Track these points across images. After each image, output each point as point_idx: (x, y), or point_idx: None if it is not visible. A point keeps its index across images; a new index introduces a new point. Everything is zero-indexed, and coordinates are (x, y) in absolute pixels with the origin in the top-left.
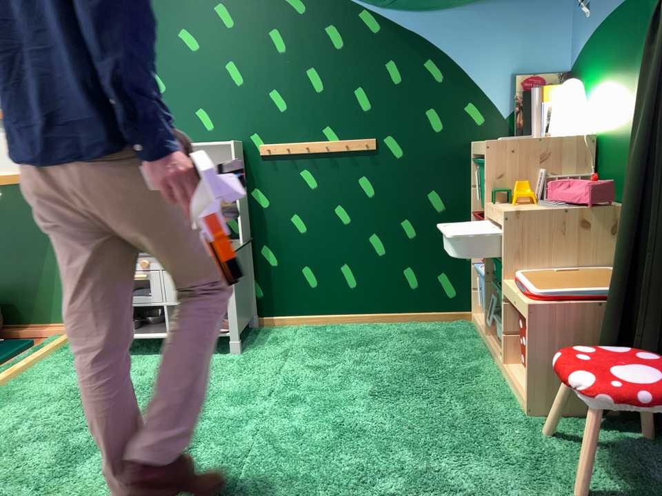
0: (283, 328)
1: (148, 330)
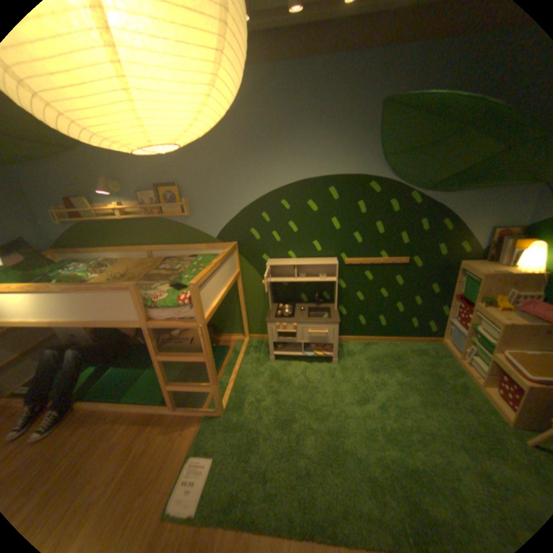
0: (346, 343)
1: (289, 349)
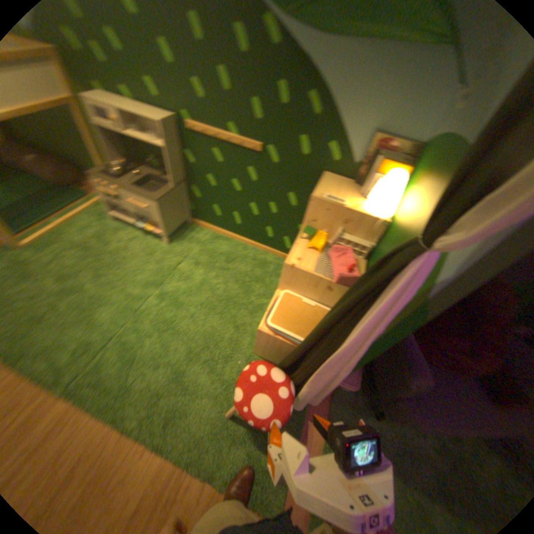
0: (201, 230)
1: (128, 215)
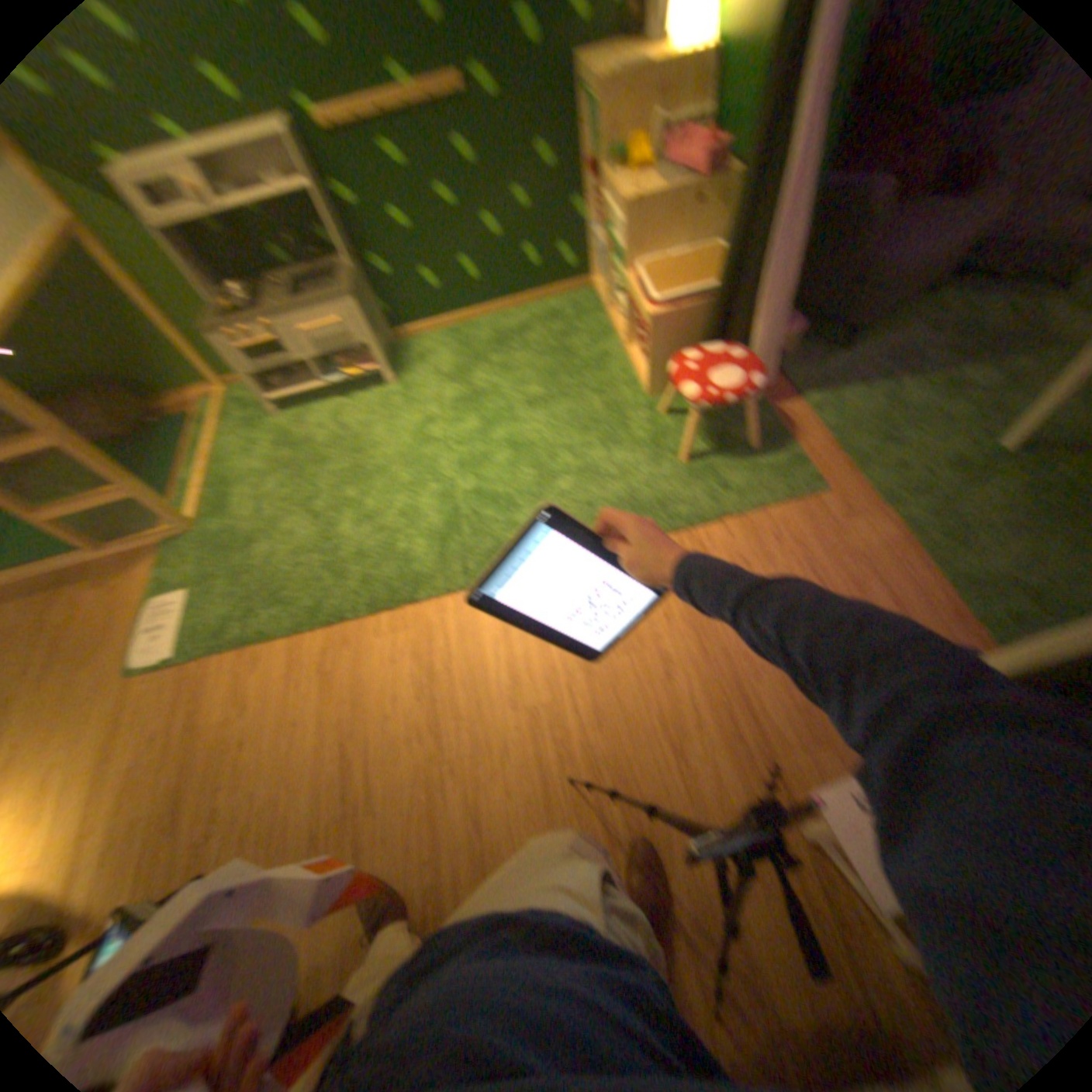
0: (417, 337)
1: (296, 380)
